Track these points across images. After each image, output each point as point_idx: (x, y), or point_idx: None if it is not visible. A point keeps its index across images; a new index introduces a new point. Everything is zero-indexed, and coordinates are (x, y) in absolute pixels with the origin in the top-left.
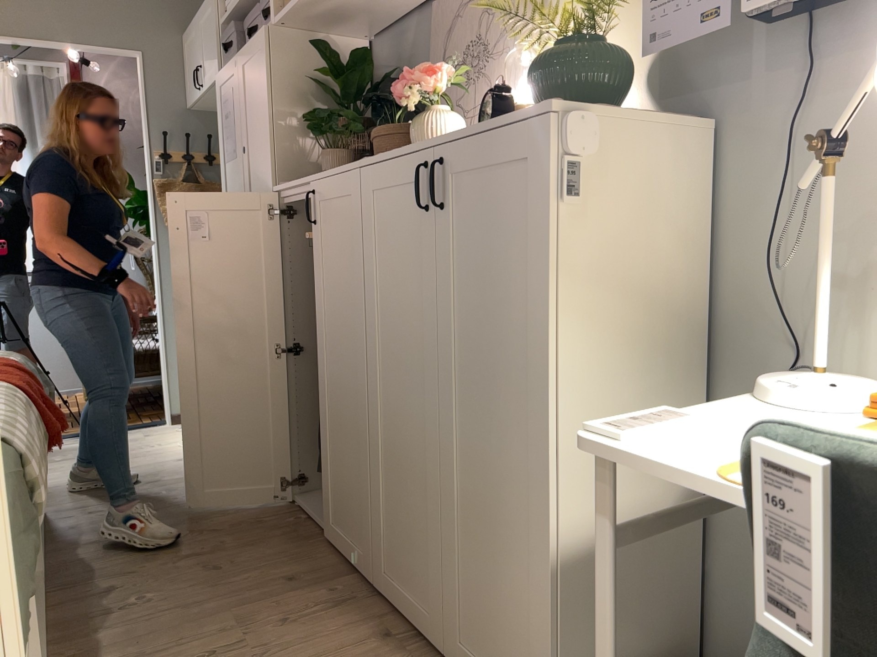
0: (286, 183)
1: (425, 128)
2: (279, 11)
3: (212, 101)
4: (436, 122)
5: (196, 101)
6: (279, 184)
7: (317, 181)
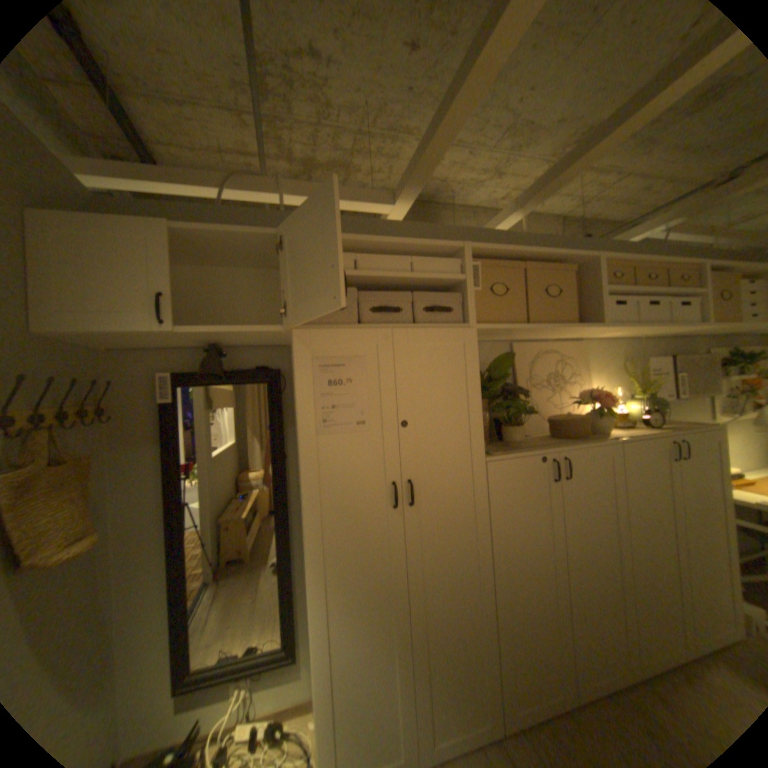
0: (501, 453)
1: (613, 421)
2: (475, 321)
3: (128, 336)
4: (613, 419)
5: (112, 332)
6: (496, 455)
7: (573, 452)
